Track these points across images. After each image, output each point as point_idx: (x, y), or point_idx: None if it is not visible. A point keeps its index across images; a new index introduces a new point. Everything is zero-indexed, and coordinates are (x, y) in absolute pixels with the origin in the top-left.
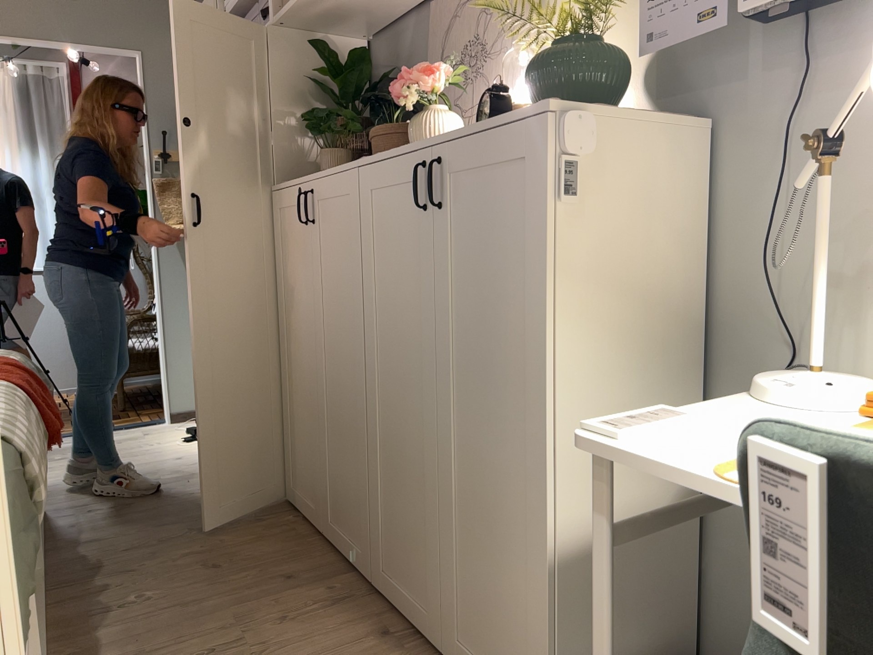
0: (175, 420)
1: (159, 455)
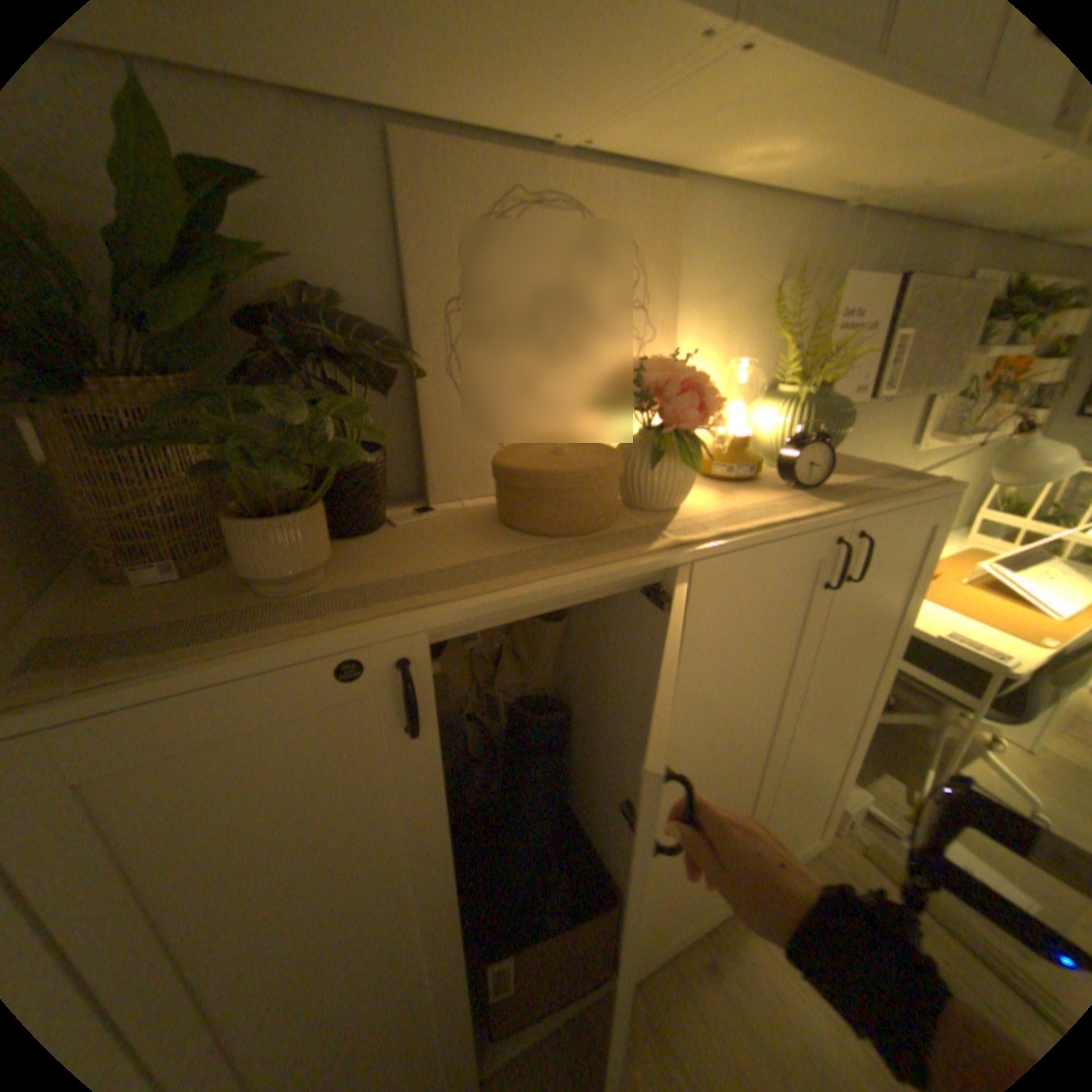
0: None
1: None
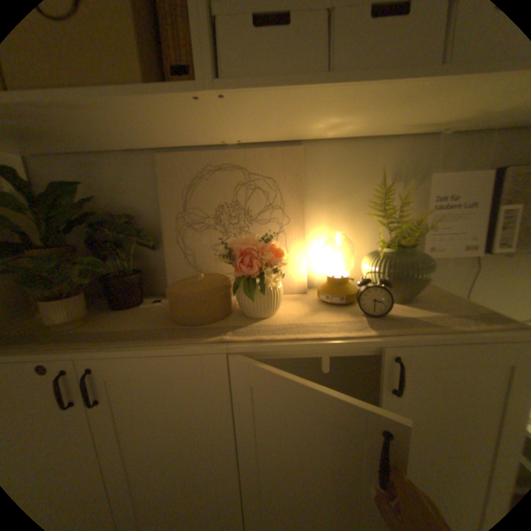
0: None
1: None
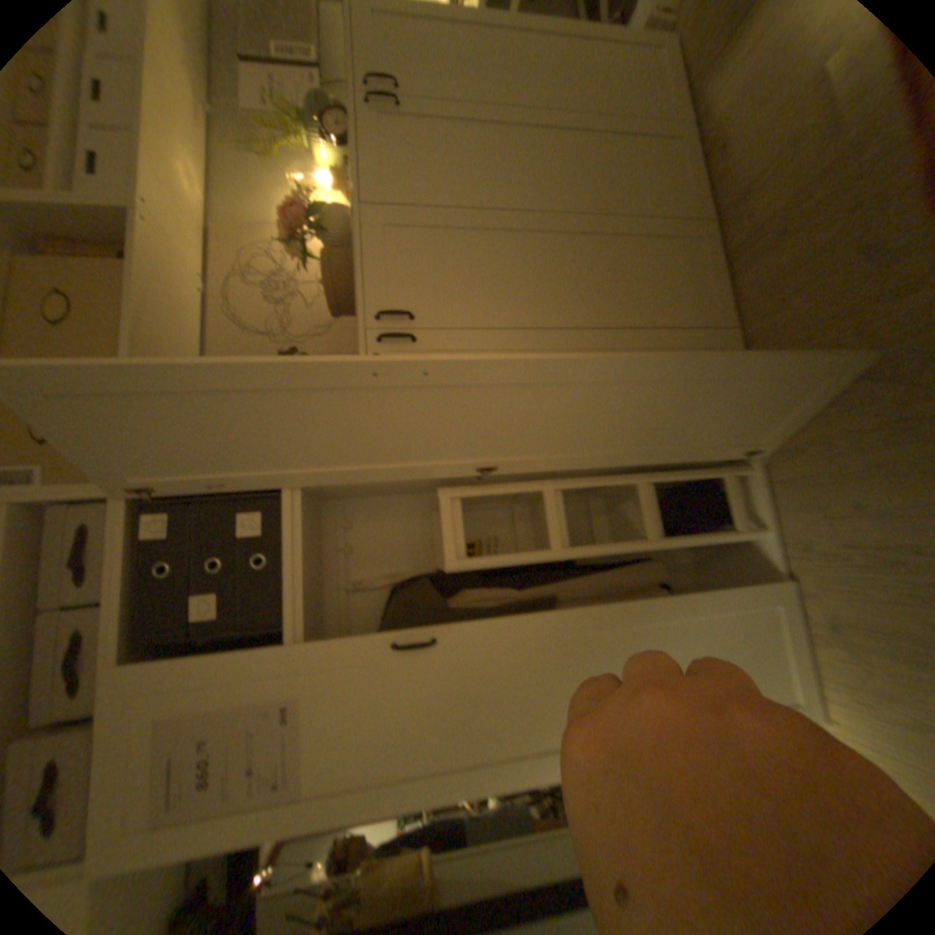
0: None
1: None
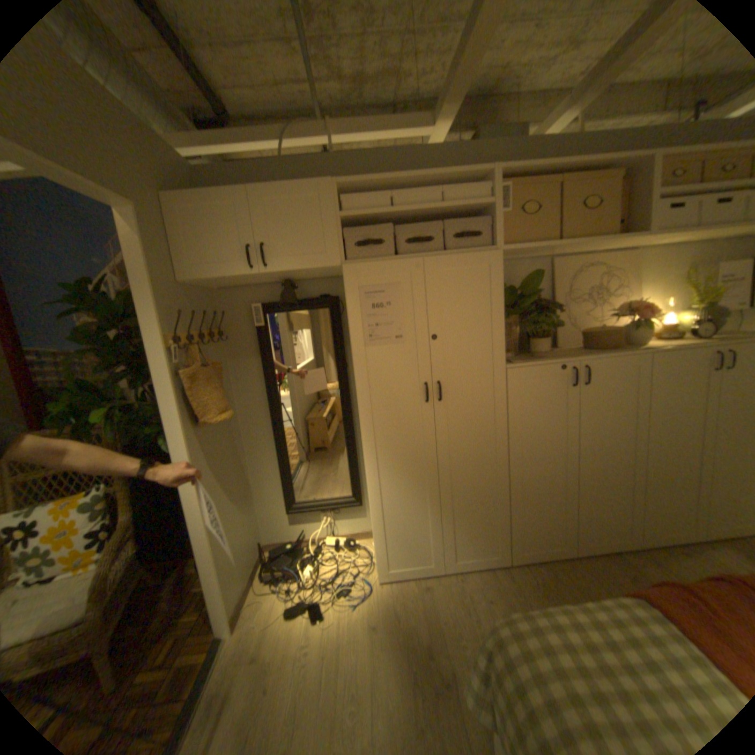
0: (233, 628)
1: (350, 647)
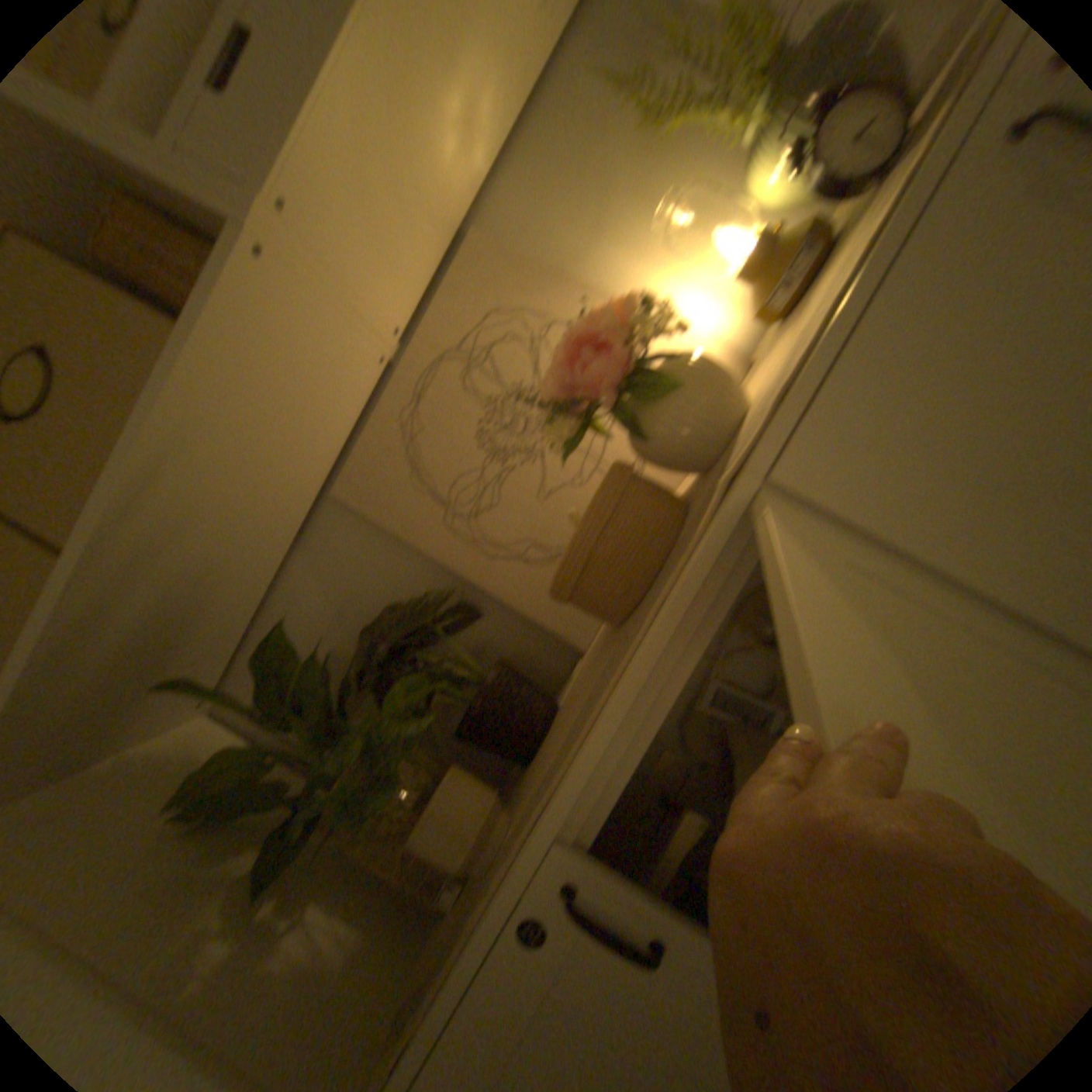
0: None
1: None
